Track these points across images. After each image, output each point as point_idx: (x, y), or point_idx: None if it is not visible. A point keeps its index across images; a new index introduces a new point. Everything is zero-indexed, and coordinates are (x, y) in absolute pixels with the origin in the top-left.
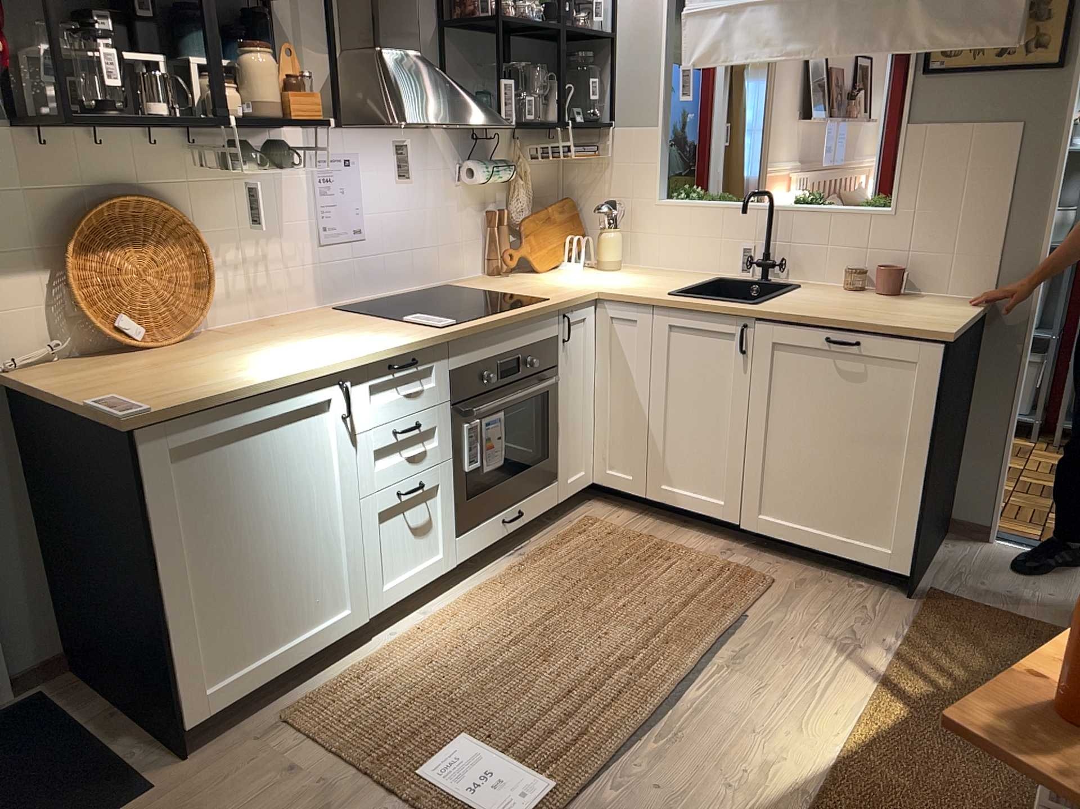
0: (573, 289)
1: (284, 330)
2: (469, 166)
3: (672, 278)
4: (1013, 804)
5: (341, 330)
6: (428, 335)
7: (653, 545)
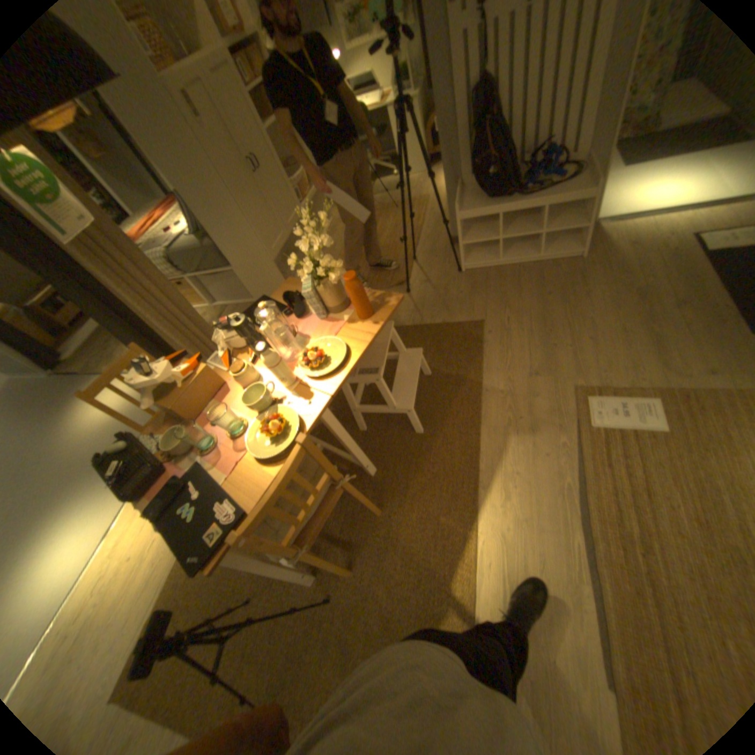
0: None
1: None
2: None
3: None
4: (398, 530)
5: None
6: None
7: None
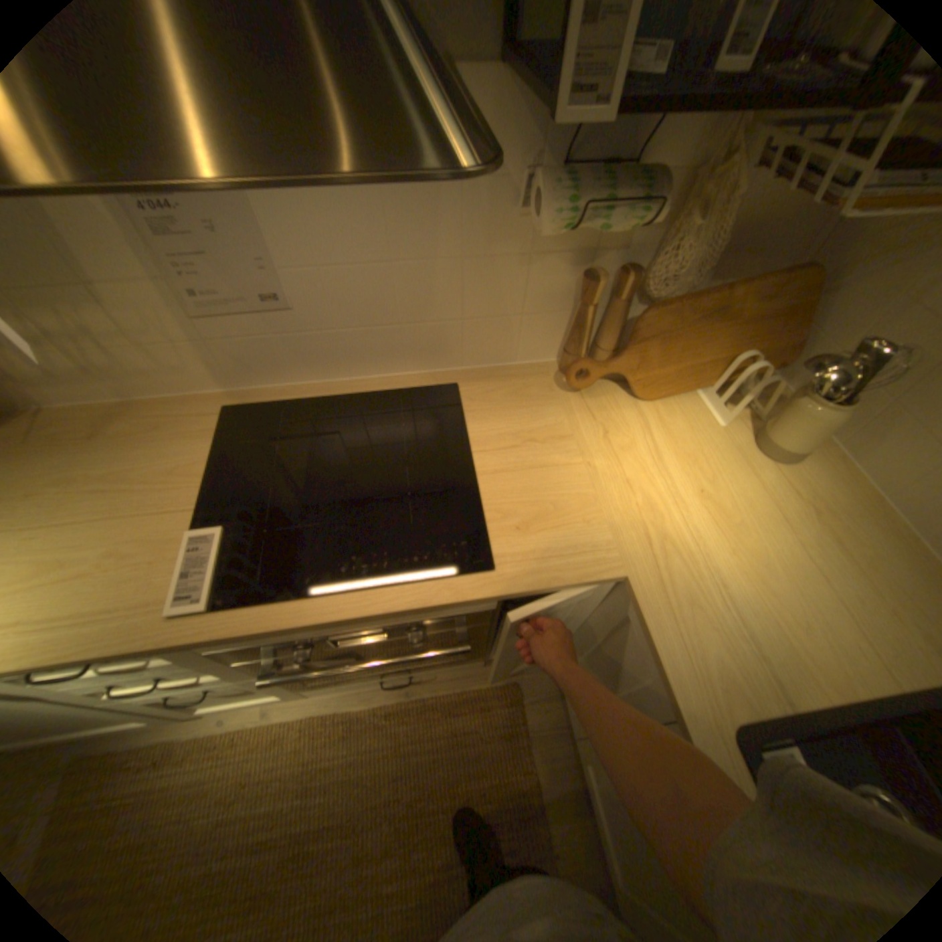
0: (594, 530)
1: (70, 462)
2: (542, 181)
3: (857, 586)
4: None
5: (95, 513)
6: (110, 640)
7: (520, 804)
